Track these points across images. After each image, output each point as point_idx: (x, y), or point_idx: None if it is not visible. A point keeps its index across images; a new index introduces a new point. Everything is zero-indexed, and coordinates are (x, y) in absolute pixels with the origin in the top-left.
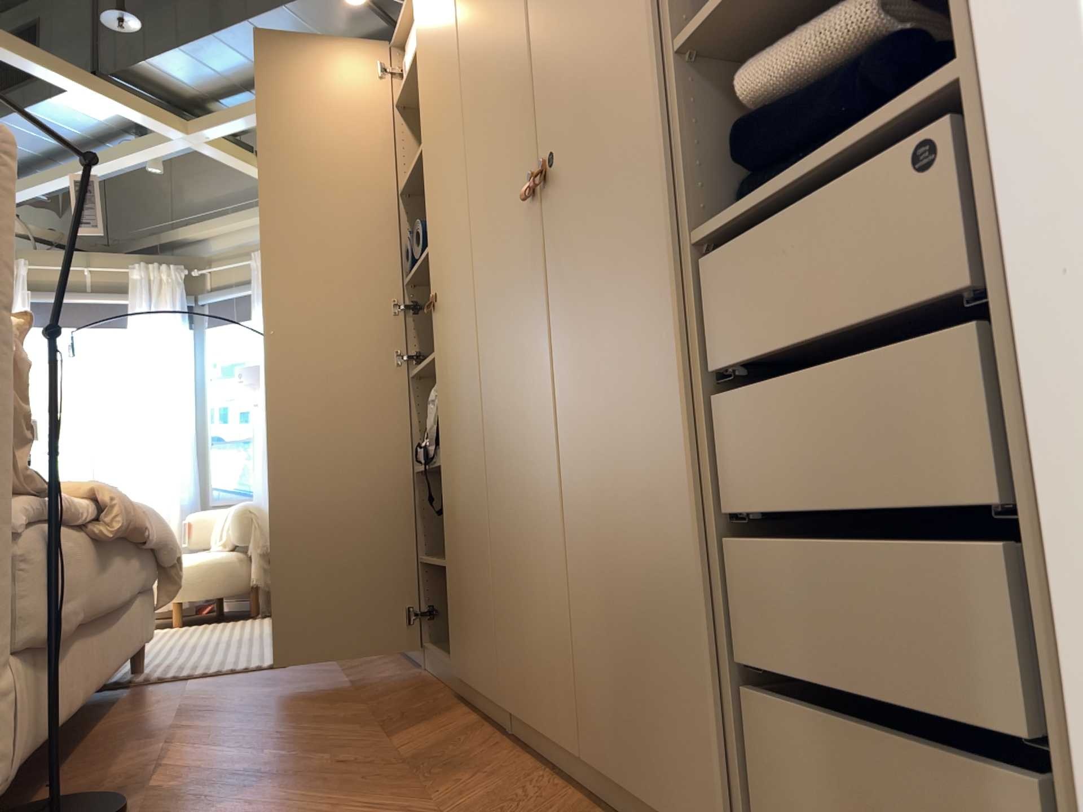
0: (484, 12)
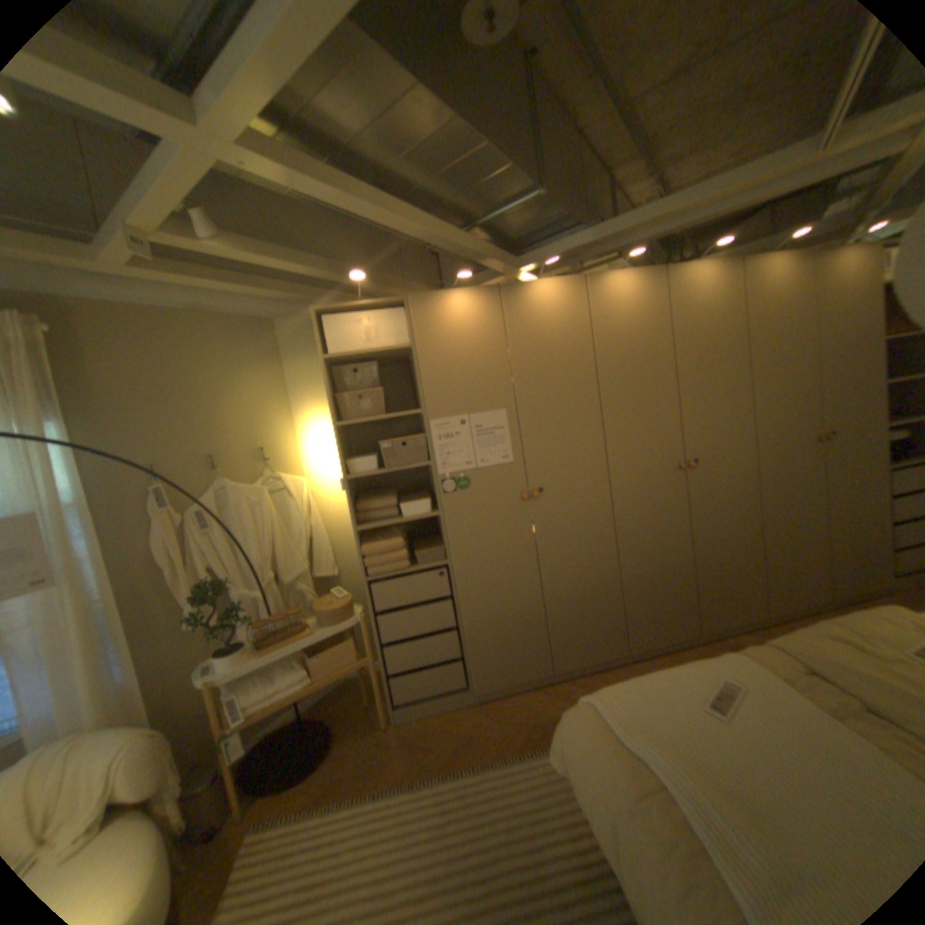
0: (781, 352)
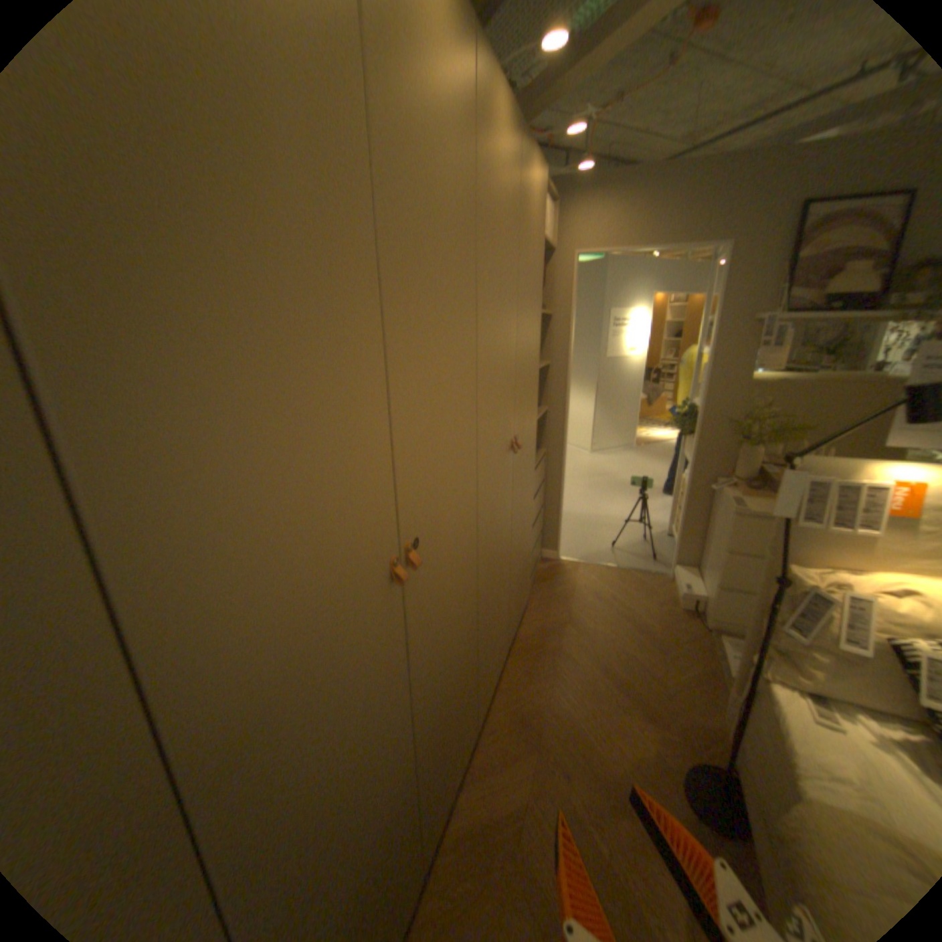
0: (498, 298)
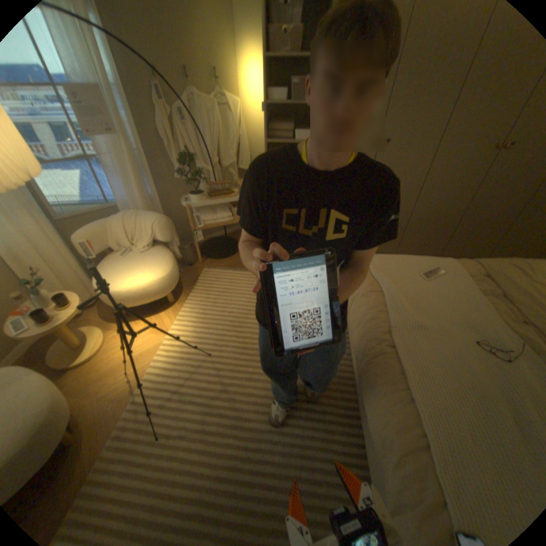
0: None
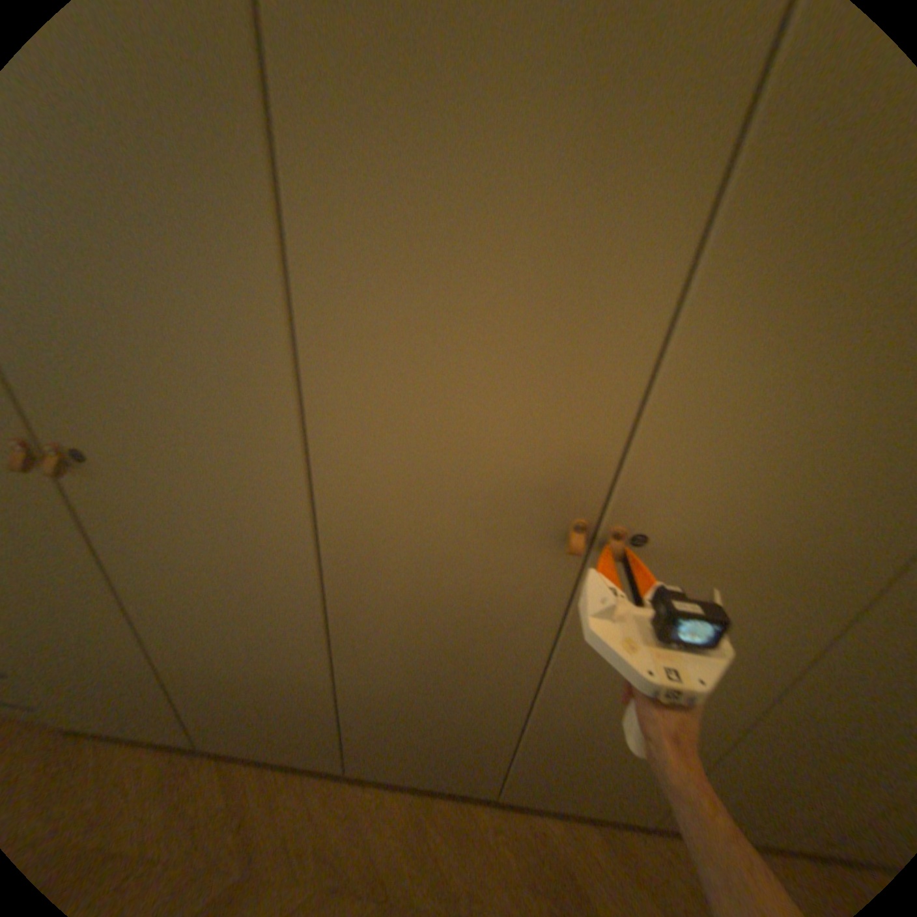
0: None
